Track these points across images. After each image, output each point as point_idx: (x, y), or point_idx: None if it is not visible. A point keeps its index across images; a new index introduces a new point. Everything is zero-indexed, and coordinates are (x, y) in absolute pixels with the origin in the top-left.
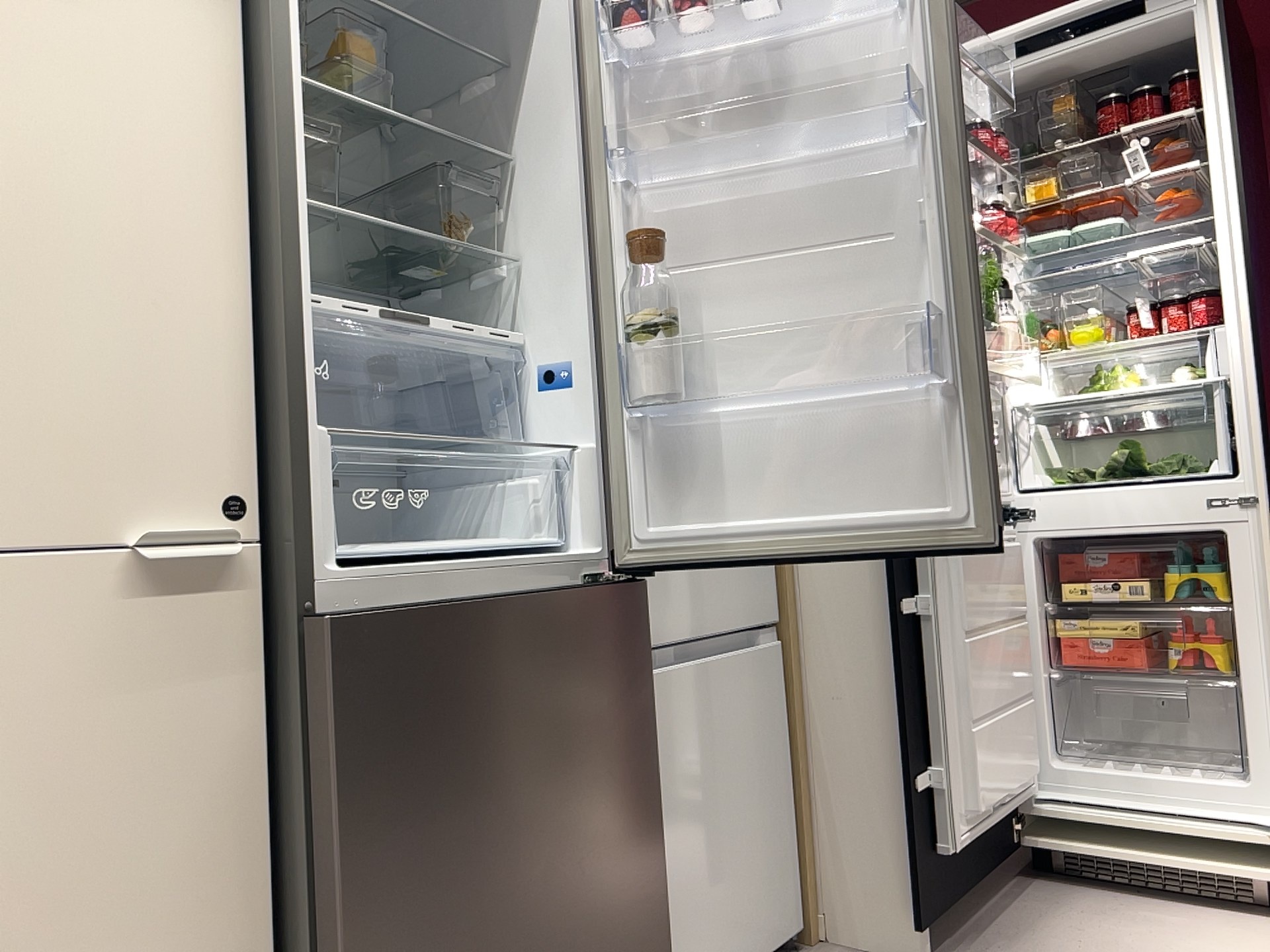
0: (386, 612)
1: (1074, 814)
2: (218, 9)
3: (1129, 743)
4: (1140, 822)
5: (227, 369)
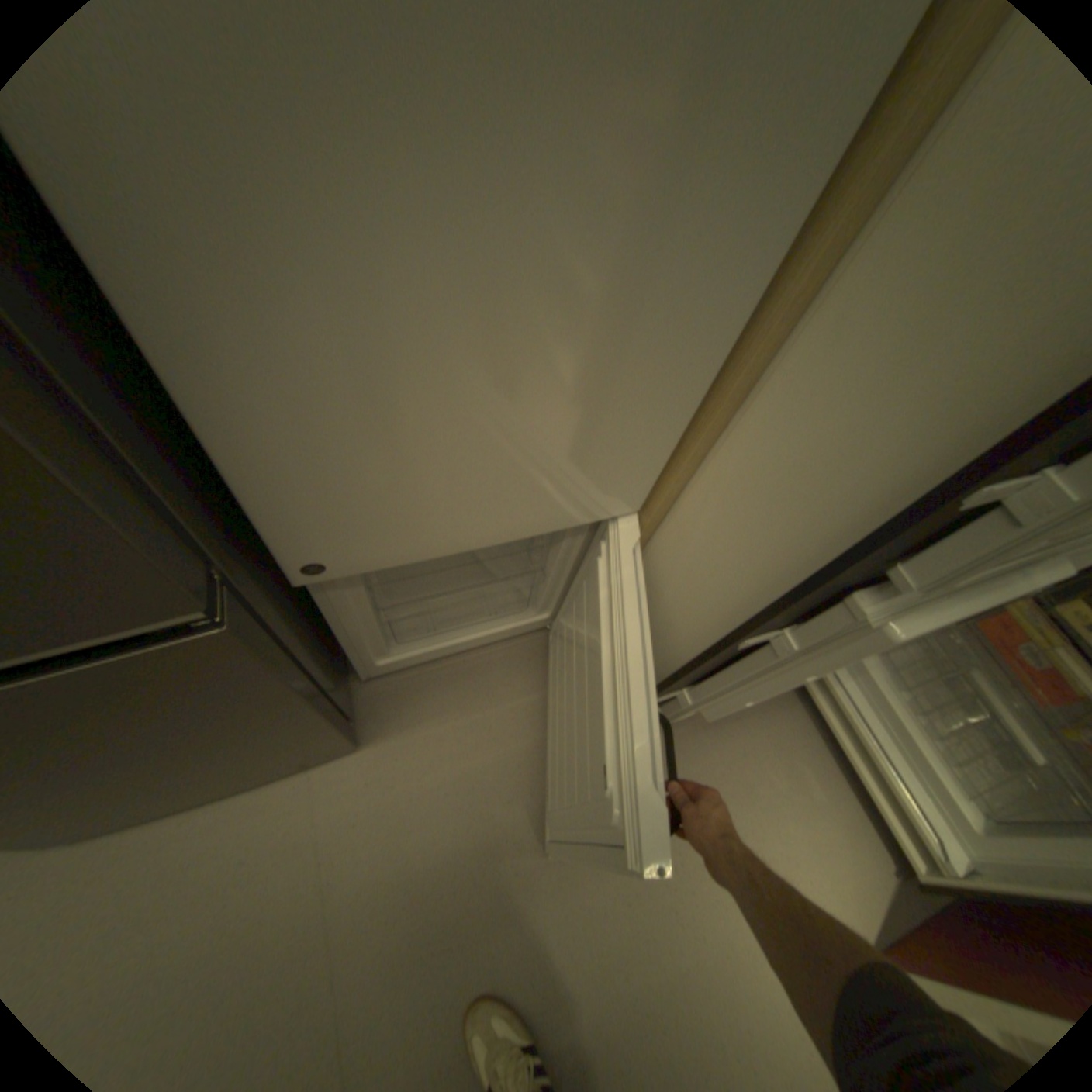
0: None
1: (834, 694)
2: None
3: (956, 682)
4: (868, 750)
5: None
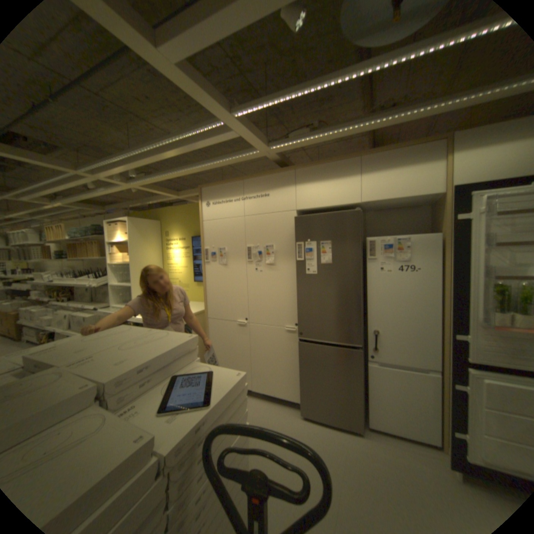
0: (311, 342)
1: None
2: (295, 264)
3: None
4: None
5: (296, 308)
